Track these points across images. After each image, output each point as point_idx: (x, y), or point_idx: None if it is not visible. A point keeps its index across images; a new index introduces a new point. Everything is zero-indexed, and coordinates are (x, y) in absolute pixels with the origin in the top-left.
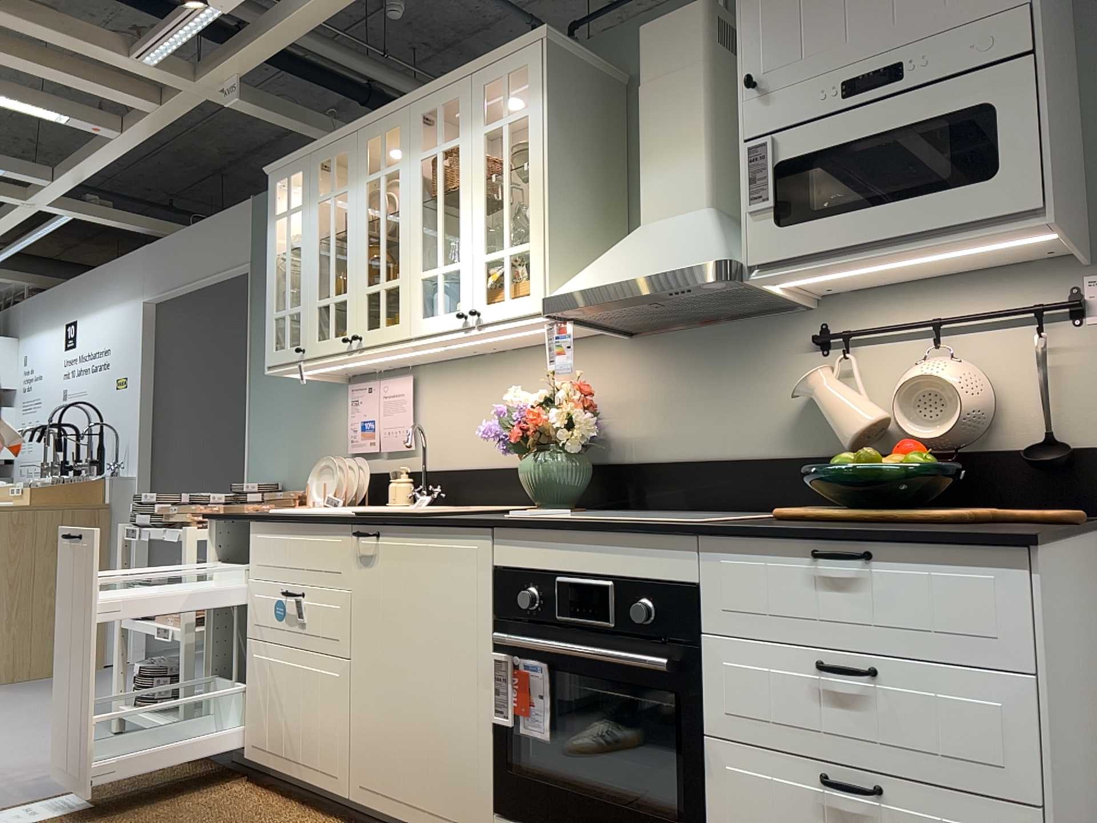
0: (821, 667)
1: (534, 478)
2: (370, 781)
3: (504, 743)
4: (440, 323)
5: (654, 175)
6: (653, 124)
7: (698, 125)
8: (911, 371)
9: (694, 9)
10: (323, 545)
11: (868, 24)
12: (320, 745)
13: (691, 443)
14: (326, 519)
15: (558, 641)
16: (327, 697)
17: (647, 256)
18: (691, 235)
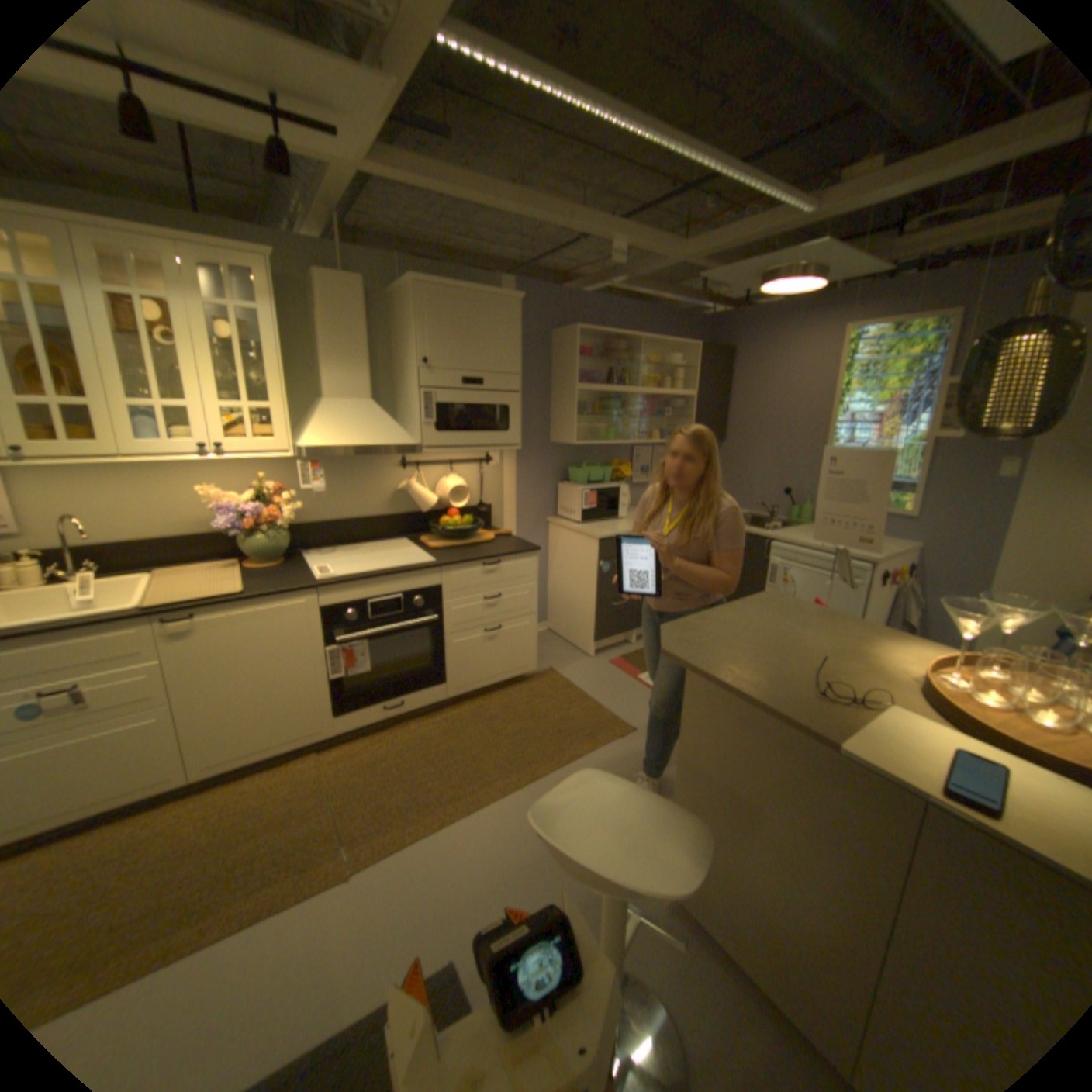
0: (488, 599)
1: (262, 547)
2: (214, 761)
3: (336, 685)
4: (168, 448)
5: (335, 371)
6: (332, 338)
7: (363, 352)
8: (440, 479)
9: (357, 279)
10: (105, 642)
11: (473, 357)
12: (139, 773)
13: (335, 511)
14: (112, 620)
15: (369, 628)
16: (143, 740)
17: (362, 430)
18: (381, 421)
